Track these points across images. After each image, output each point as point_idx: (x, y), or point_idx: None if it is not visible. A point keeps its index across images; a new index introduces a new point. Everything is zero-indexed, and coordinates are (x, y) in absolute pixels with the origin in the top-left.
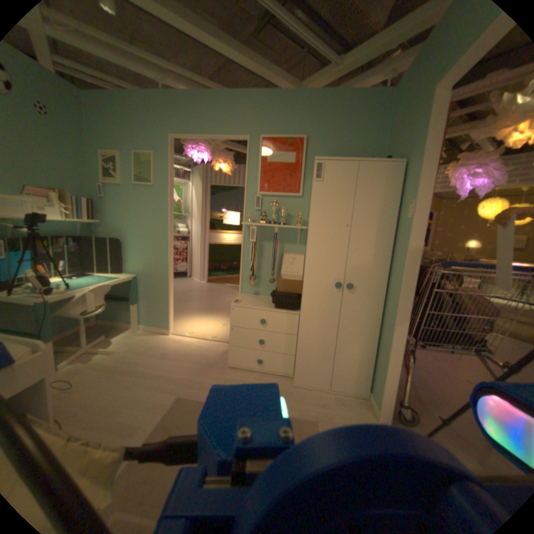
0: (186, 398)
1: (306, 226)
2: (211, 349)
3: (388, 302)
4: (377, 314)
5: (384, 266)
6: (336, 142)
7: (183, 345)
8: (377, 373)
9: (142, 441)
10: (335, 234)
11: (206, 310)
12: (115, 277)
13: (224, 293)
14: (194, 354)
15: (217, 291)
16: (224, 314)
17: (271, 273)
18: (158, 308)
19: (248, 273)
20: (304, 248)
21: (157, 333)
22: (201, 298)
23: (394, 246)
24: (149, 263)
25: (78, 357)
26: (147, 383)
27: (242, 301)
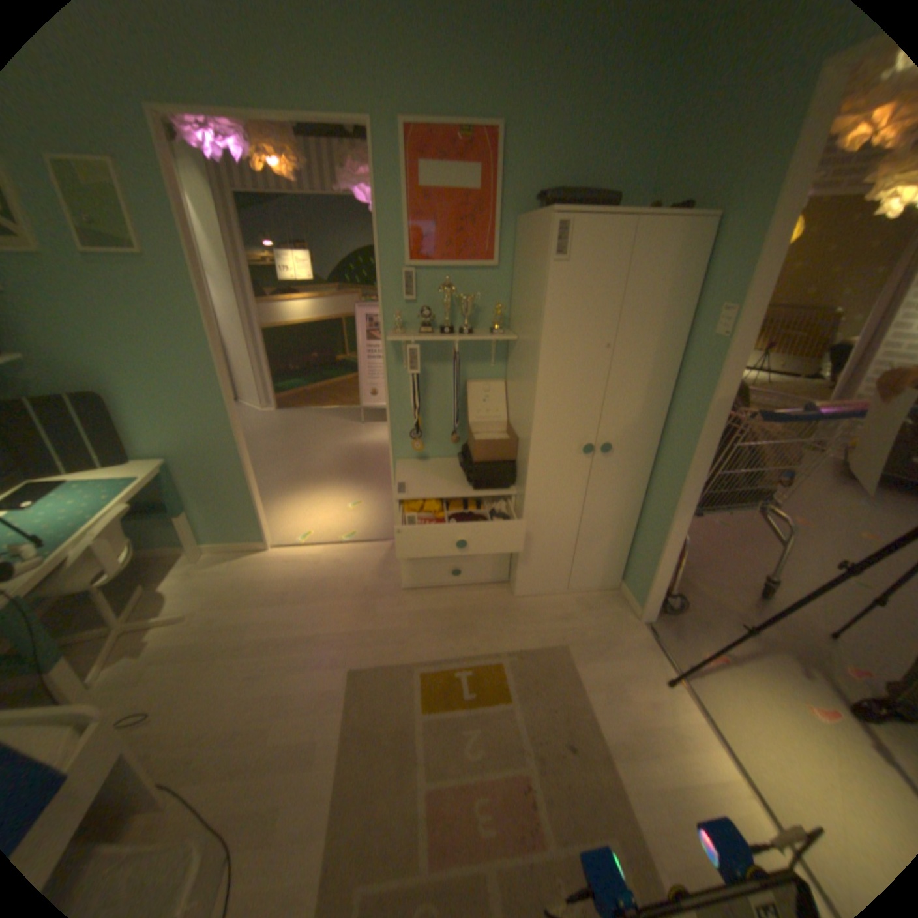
0: (364, 665)
1: (507, 325)
2: (359, 560)
3: (662, 463)
4: (641, 479)
5: (660, 409)
6: (564, 140)
7: (305, 565)
8: (635, 556)
9: (333, 763)
10: (587, 363)
11: (306, 476)
12: (120, 474)
13: (322, 429)
14: (333, 577)
15: (307, 427)
16: (345, 479)
17: (456, 426)
18: (232, 509)
19: (405, 424)
20: (504, 367)
21: (243, 550)
22: (284, 450)
23: (678, 373)
24: (187, 430)
25: (114, 645)
26: (281, 659)
27: (411, 484)
